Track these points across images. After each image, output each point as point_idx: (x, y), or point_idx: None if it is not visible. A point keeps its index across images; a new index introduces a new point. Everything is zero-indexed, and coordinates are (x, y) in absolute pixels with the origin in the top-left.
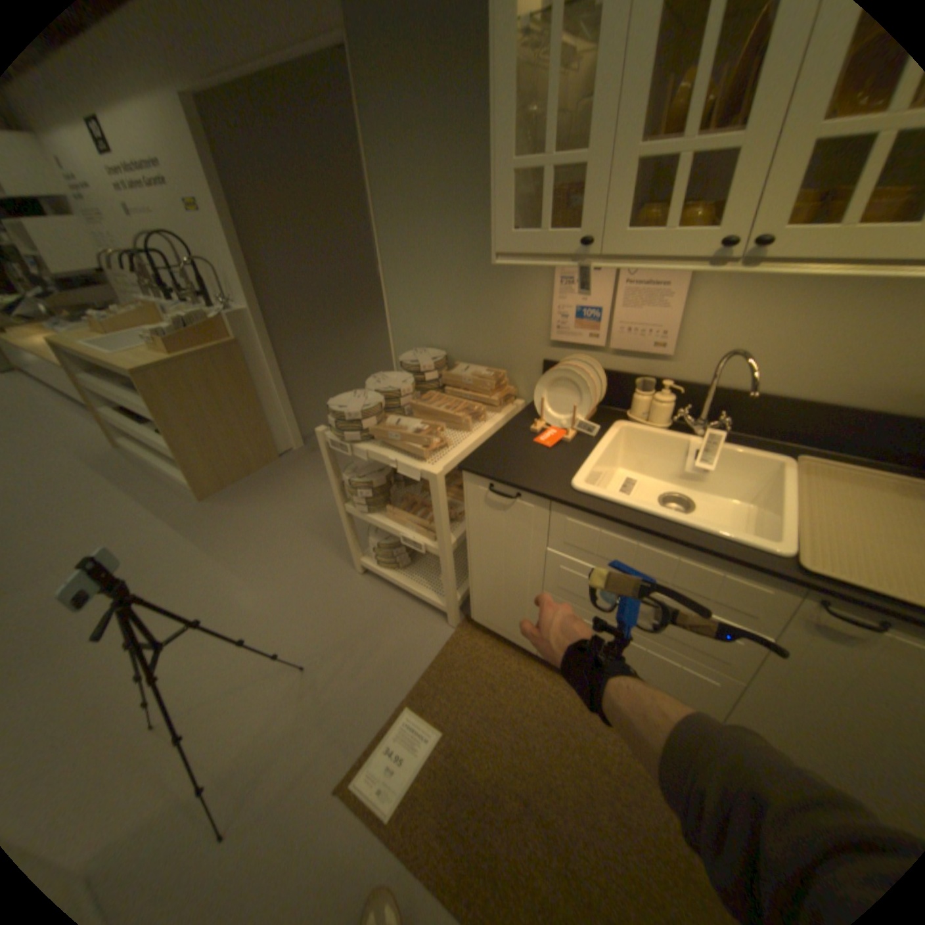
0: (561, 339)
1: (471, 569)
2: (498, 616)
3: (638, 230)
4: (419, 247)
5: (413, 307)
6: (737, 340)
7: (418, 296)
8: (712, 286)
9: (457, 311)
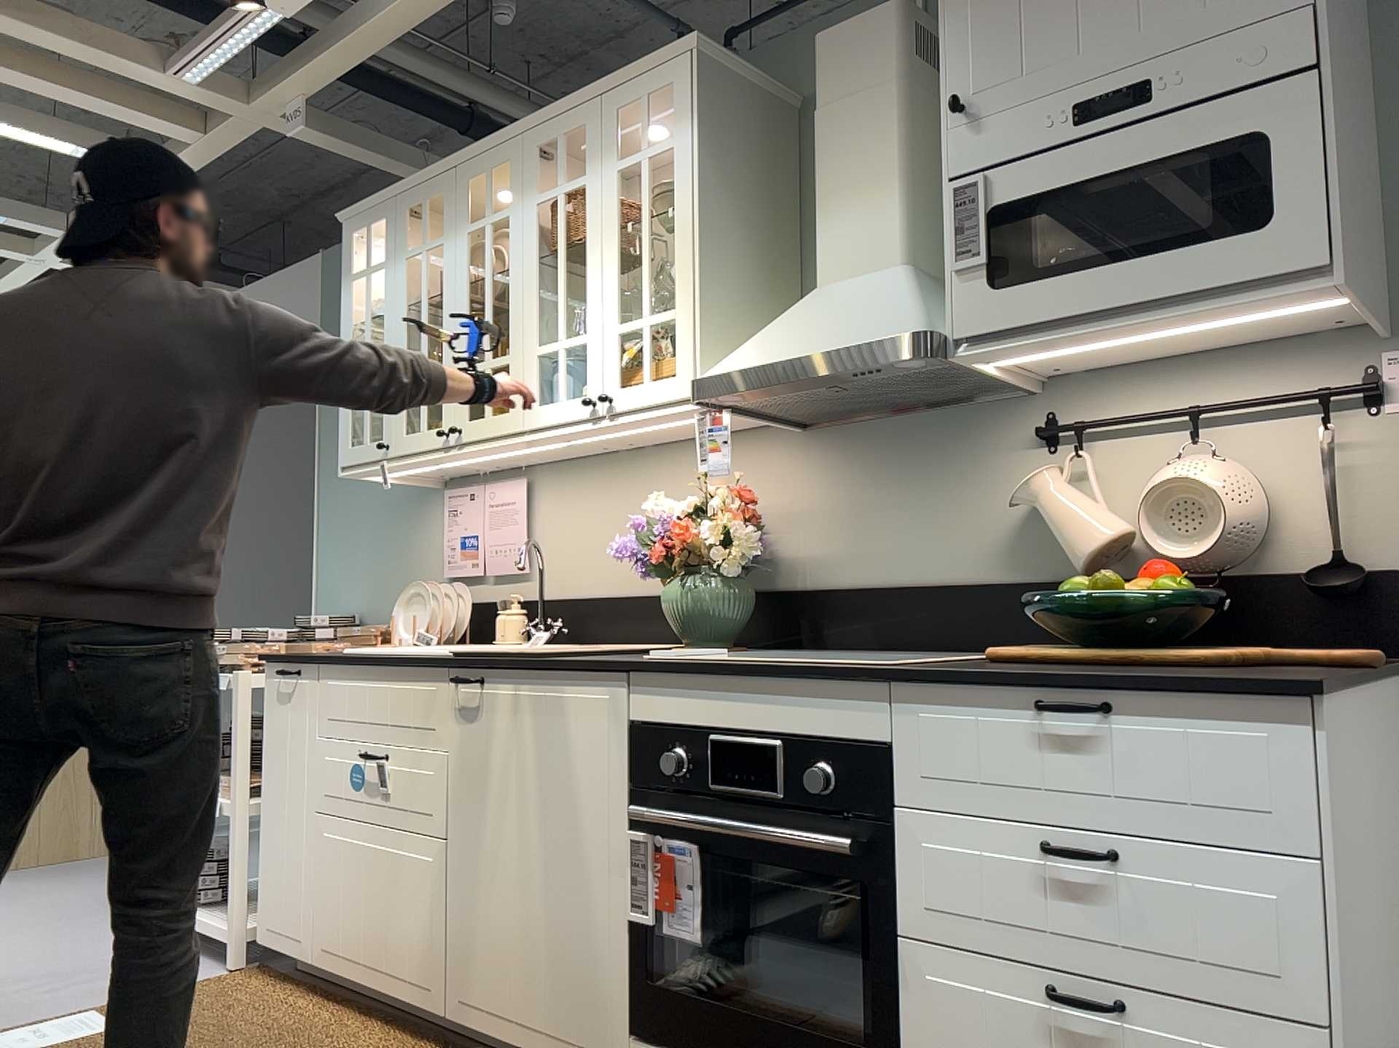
0: (451, 575)
1: (261, 826)
2: (279, 904)
3: (408, 435)
4: (350, 501)
5: (338, 567)
6: (566, 548)
7: (344, 554)
8: (543, 502)
9: (375, 564)
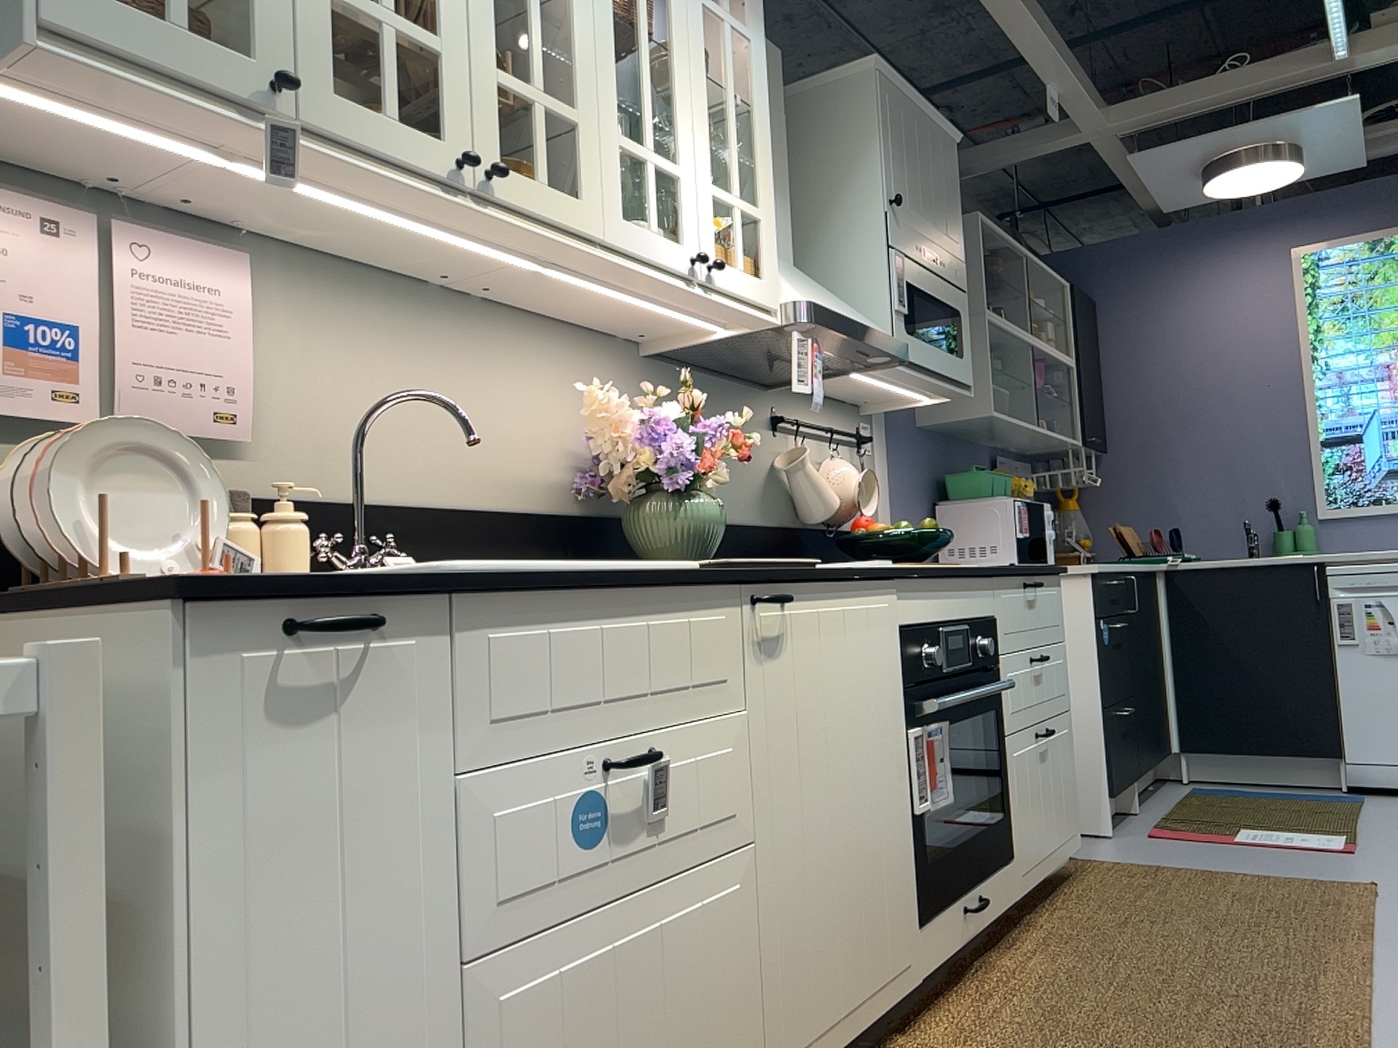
0: None
1: None
2: None
3: (347, 102)
4: None
5: None
6: (333, 413)
7: None
8: (275, 314)
9: None
